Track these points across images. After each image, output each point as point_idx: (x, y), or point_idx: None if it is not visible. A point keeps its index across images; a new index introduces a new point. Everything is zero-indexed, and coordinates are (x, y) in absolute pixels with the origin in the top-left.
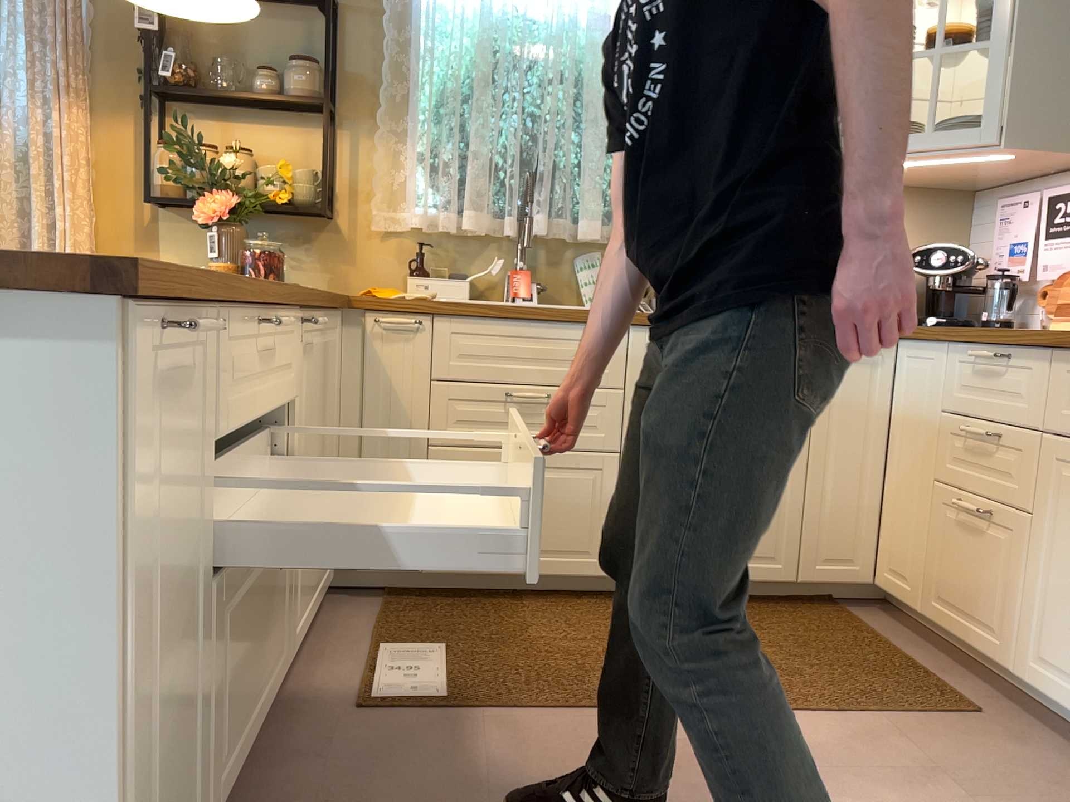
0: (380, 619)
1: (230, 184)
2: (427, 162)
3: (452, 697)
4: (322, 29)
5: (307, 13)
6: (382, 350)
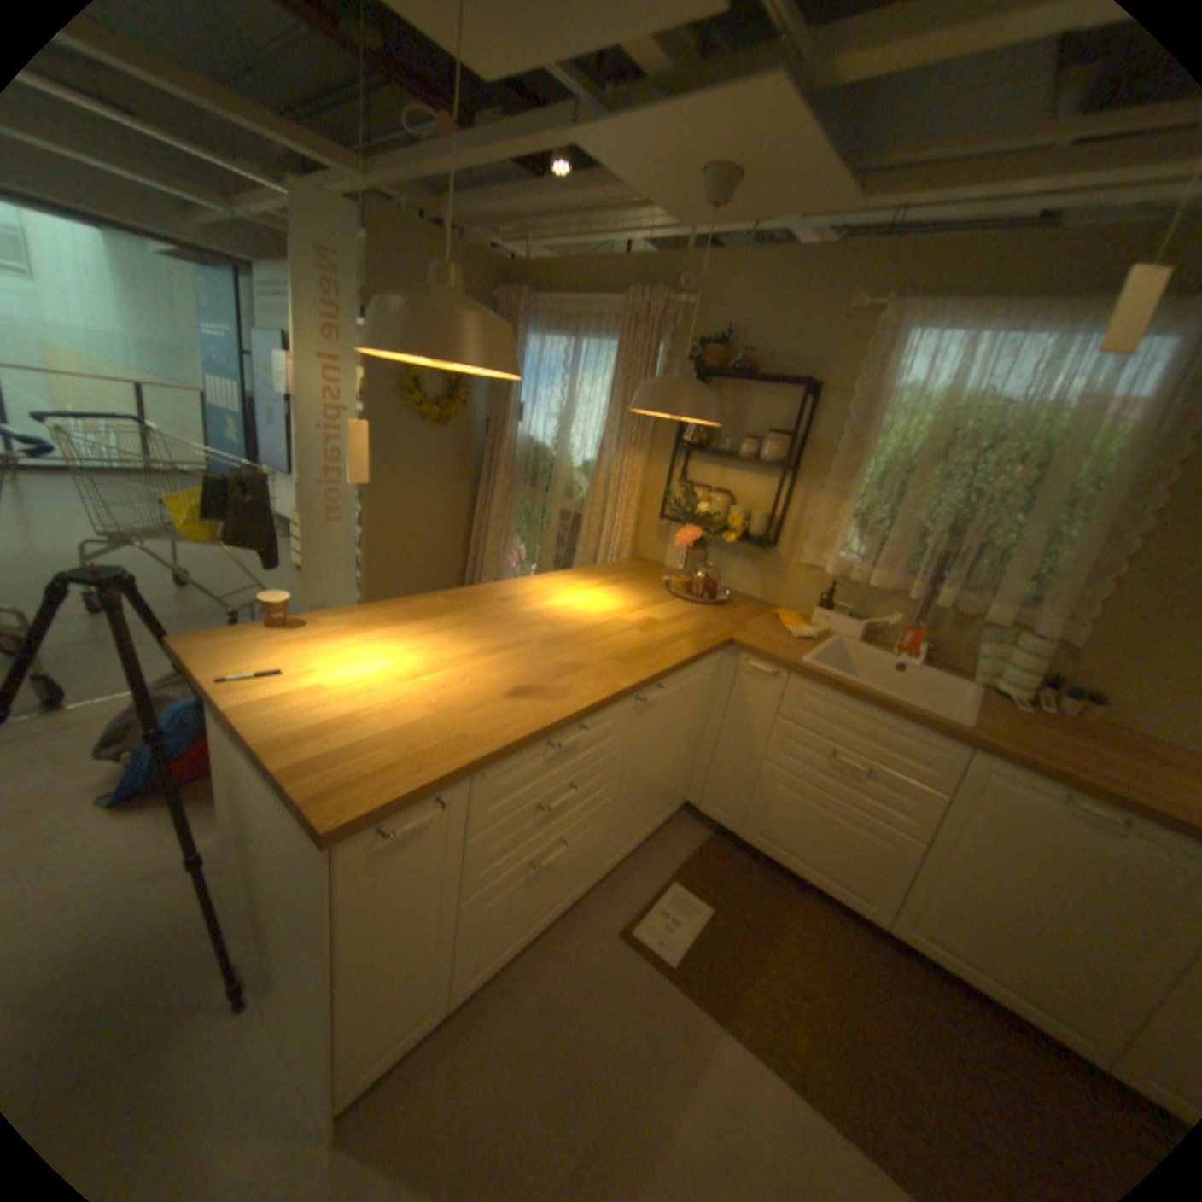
0: (696, 856)
1: (702, 520)
2: (855, 522)
3: (682, 970)
4: (804, 401)
5: (796, 389)
6: (748, 682)
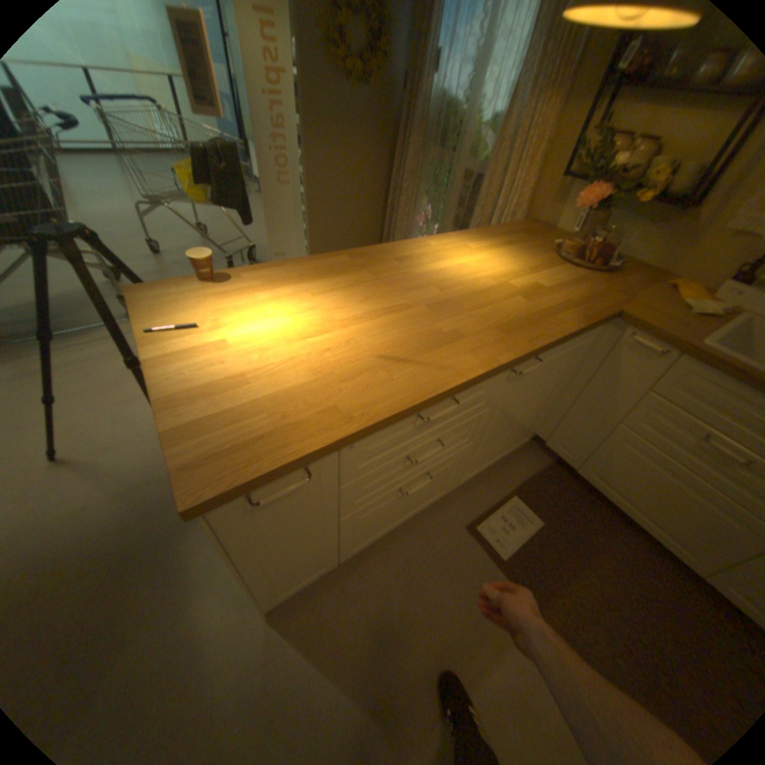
0: (536, 478)
1: (616, 174)
2: None
3: (511, 563)
4: None
5: None
6: (627, 354)
